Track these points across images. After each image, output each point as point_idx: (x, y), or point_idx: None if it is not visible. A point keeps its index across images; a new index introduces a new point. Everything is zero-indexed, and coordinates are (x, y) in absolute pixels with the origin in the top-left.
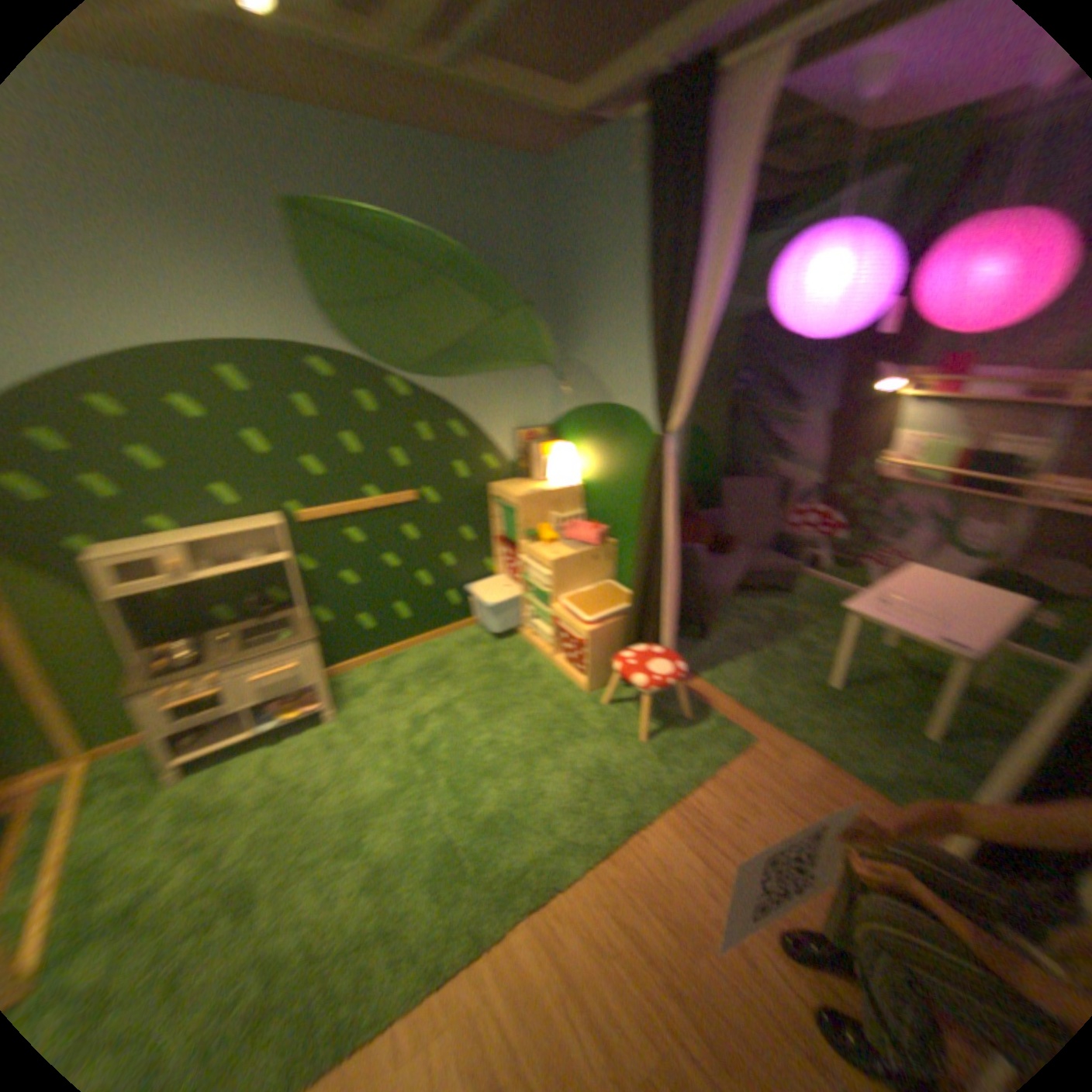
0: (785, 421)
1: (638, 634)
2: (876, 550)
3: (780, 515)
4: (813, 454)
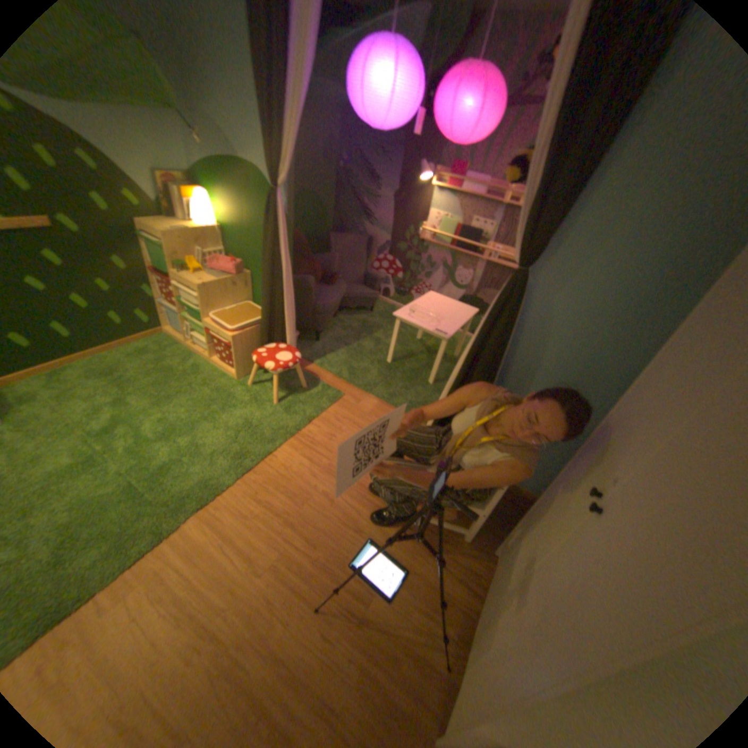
0: (371, 196)
1: (270, 338)
2: (417, 286)
3: (368, 262)
4: (387, 222)
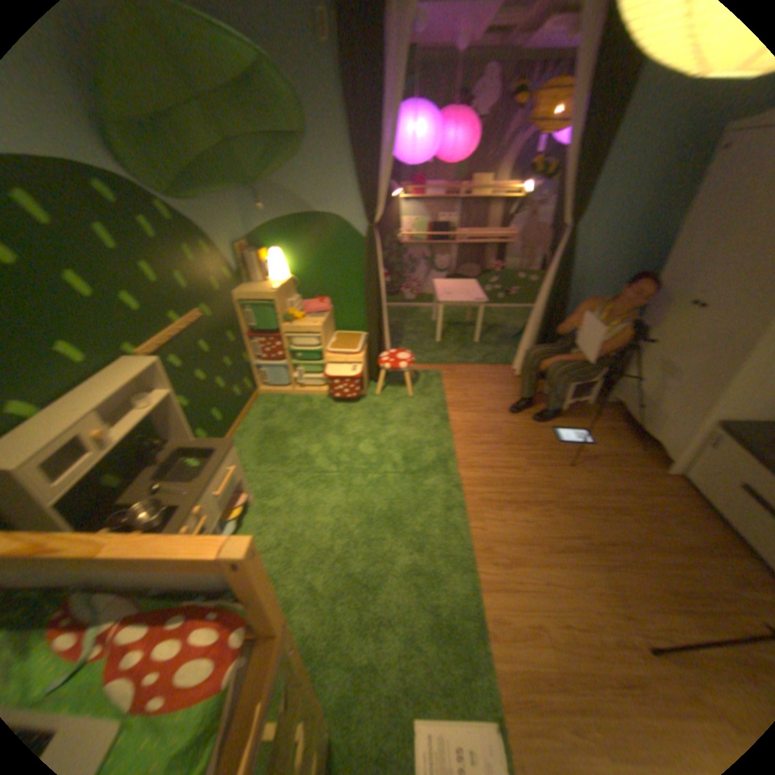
0: None
1: (380, 348)
2: (405, 282)
3: None
4: None
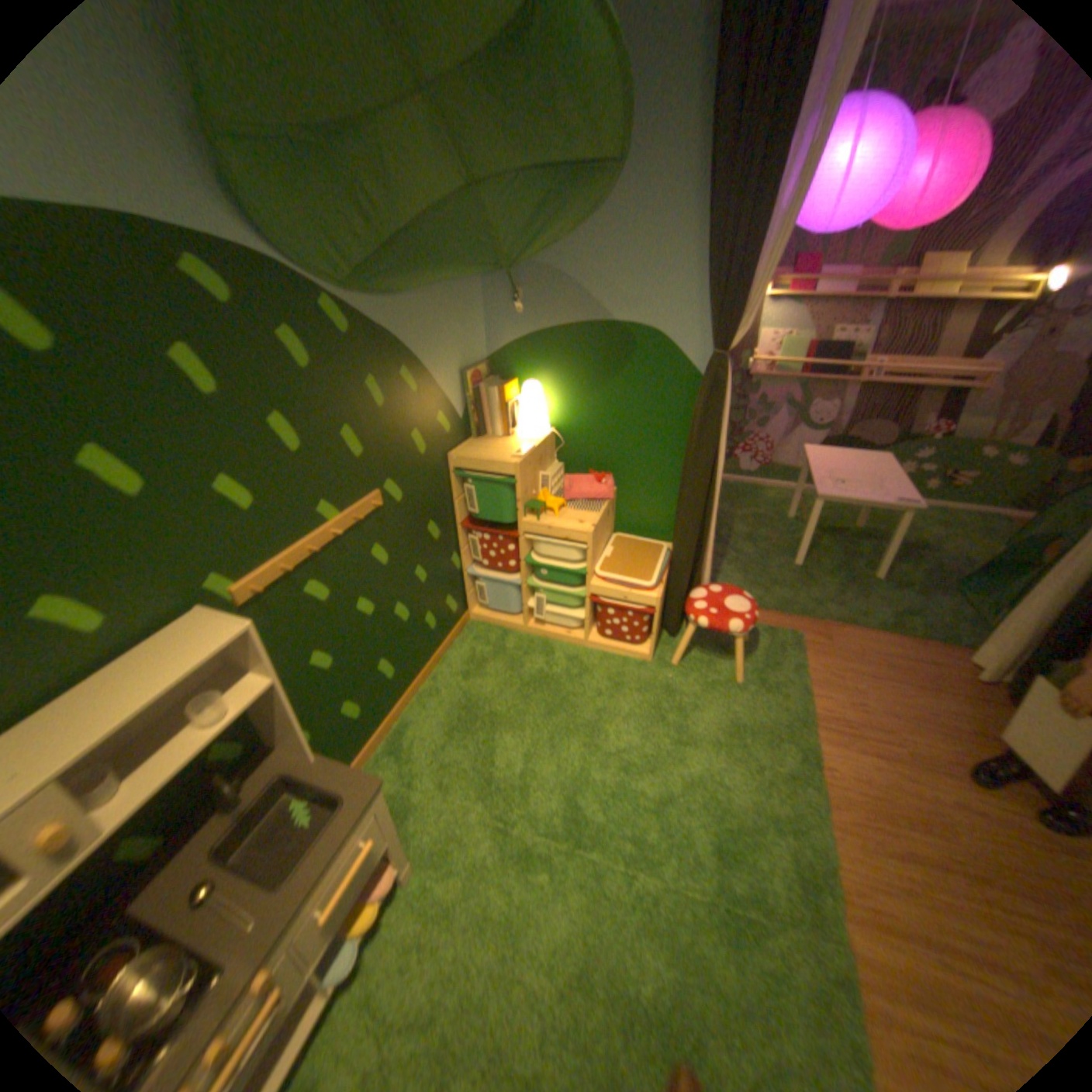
0: None
1: (692, 579)
2: (744, 440)
3: None
4: None
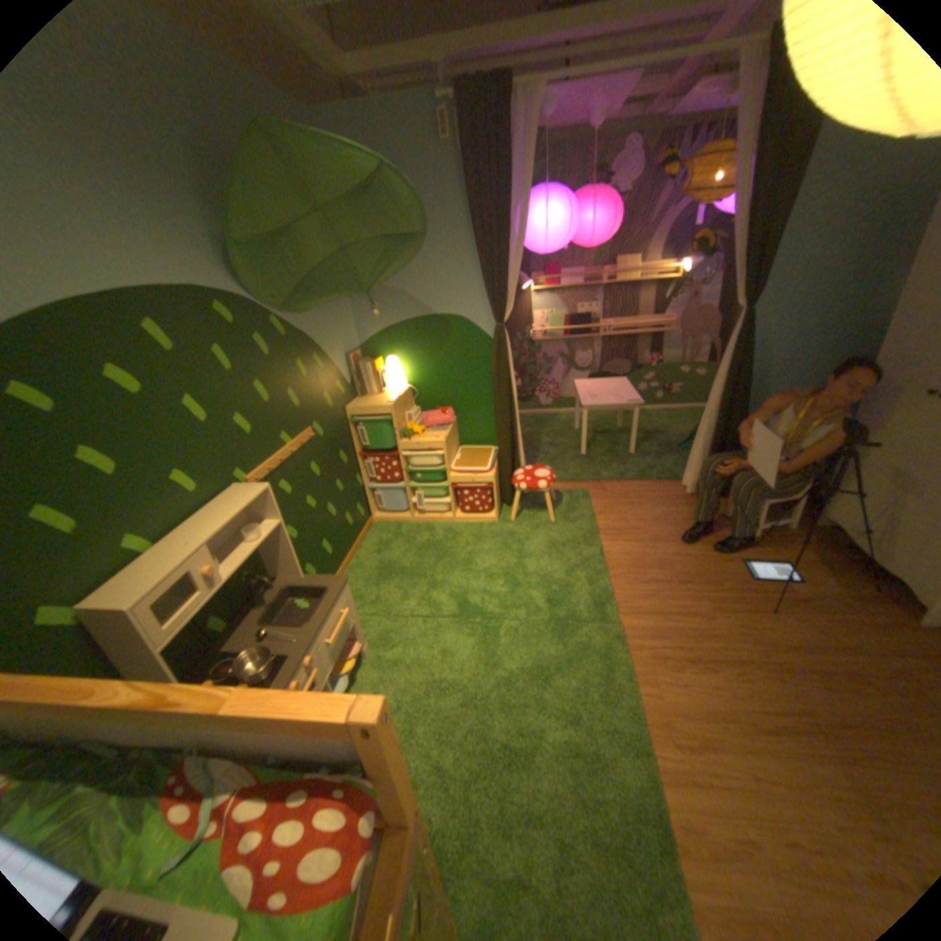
0: None
1: (512, 464)
2: (538, 385)
3: None
4: None
